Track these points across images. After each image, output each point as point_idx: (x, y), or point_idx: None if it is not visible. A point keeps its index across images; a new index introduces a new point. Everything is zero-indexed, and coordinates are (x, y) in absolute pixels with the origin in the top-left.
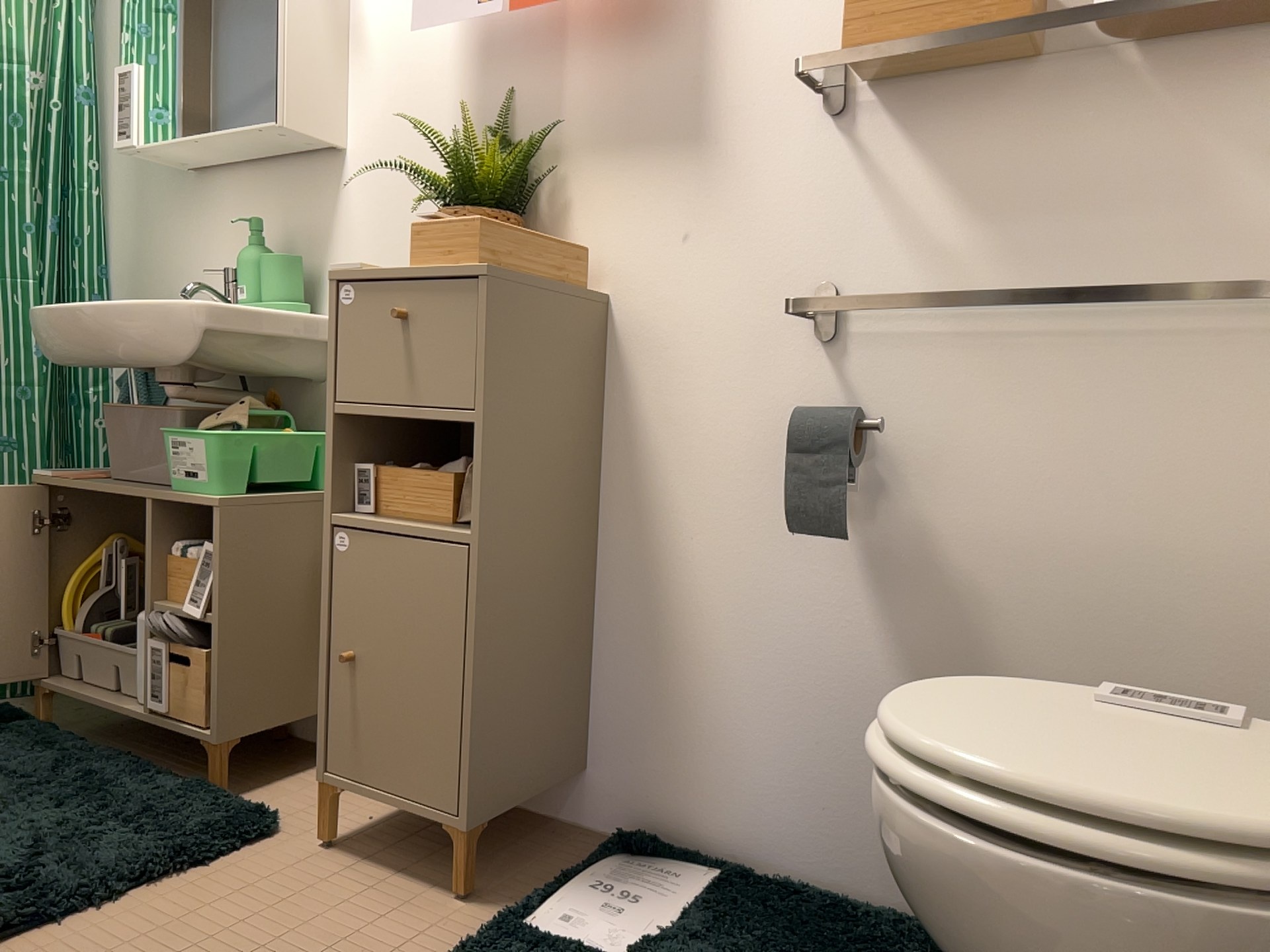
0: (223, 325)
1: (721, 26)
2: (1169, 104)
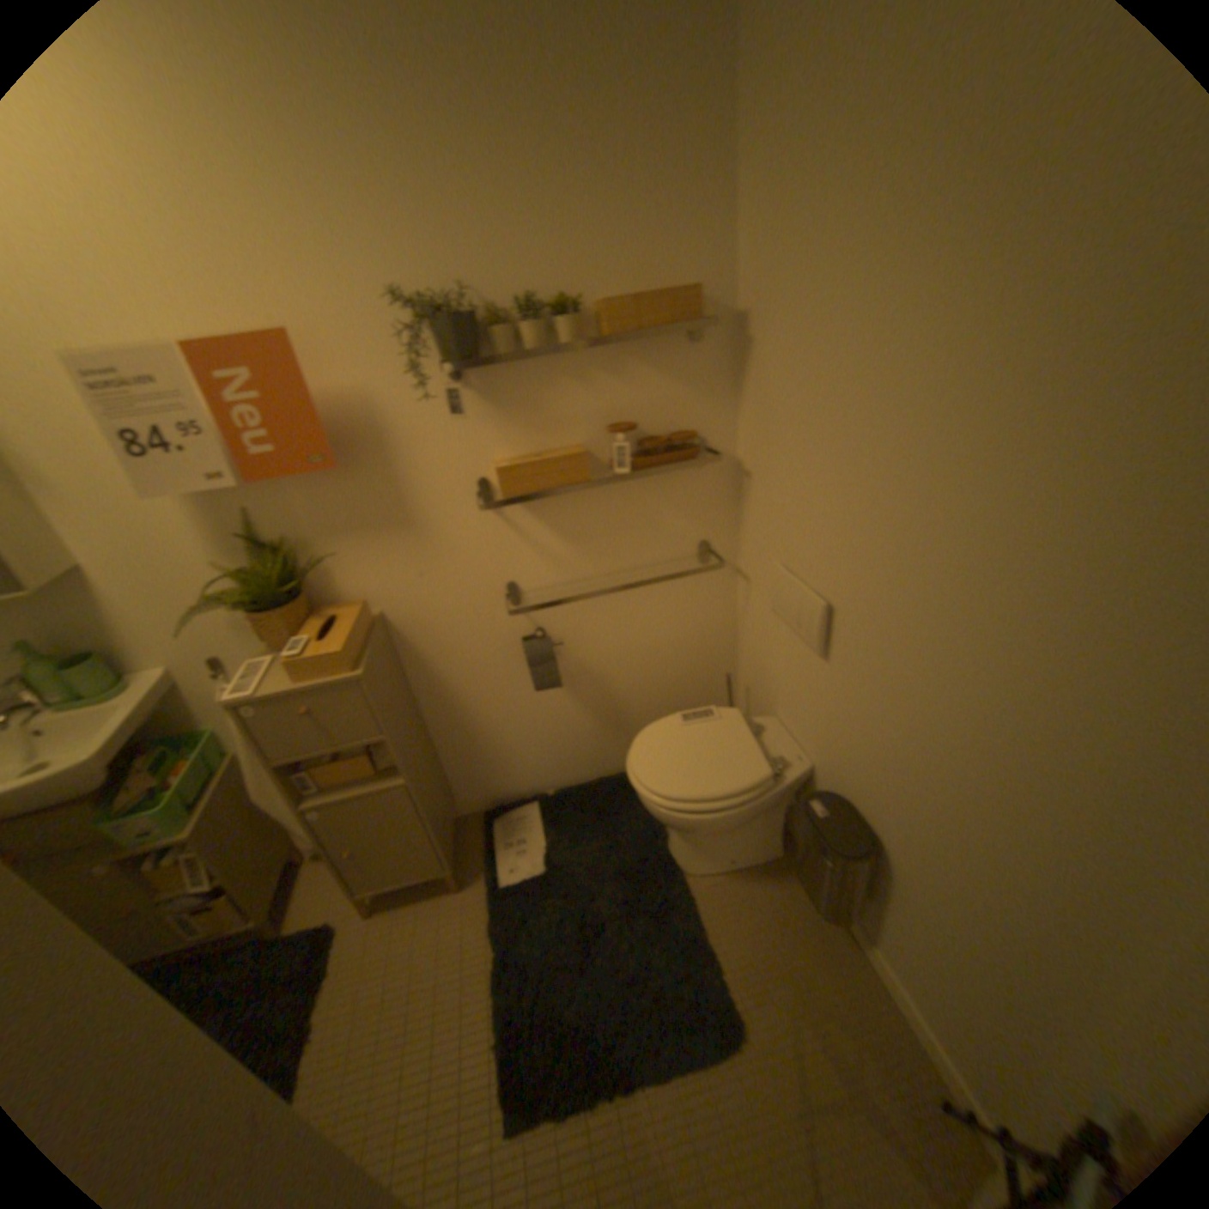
0: (116, 751)
1: (404, 462)
2: (639, 490)
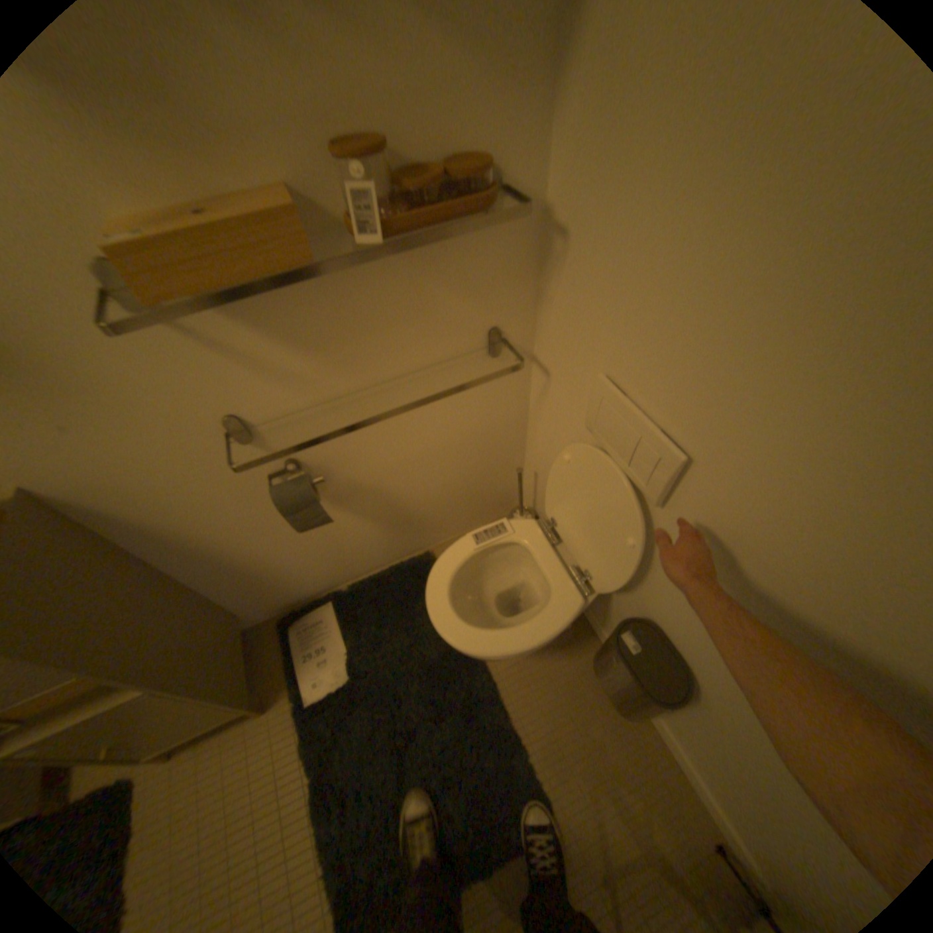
0: None
1: None
2: (399, 261)
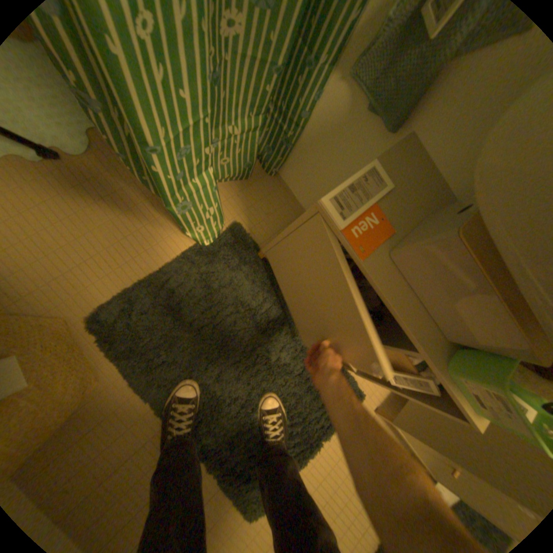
0: None
1: None
2: None
